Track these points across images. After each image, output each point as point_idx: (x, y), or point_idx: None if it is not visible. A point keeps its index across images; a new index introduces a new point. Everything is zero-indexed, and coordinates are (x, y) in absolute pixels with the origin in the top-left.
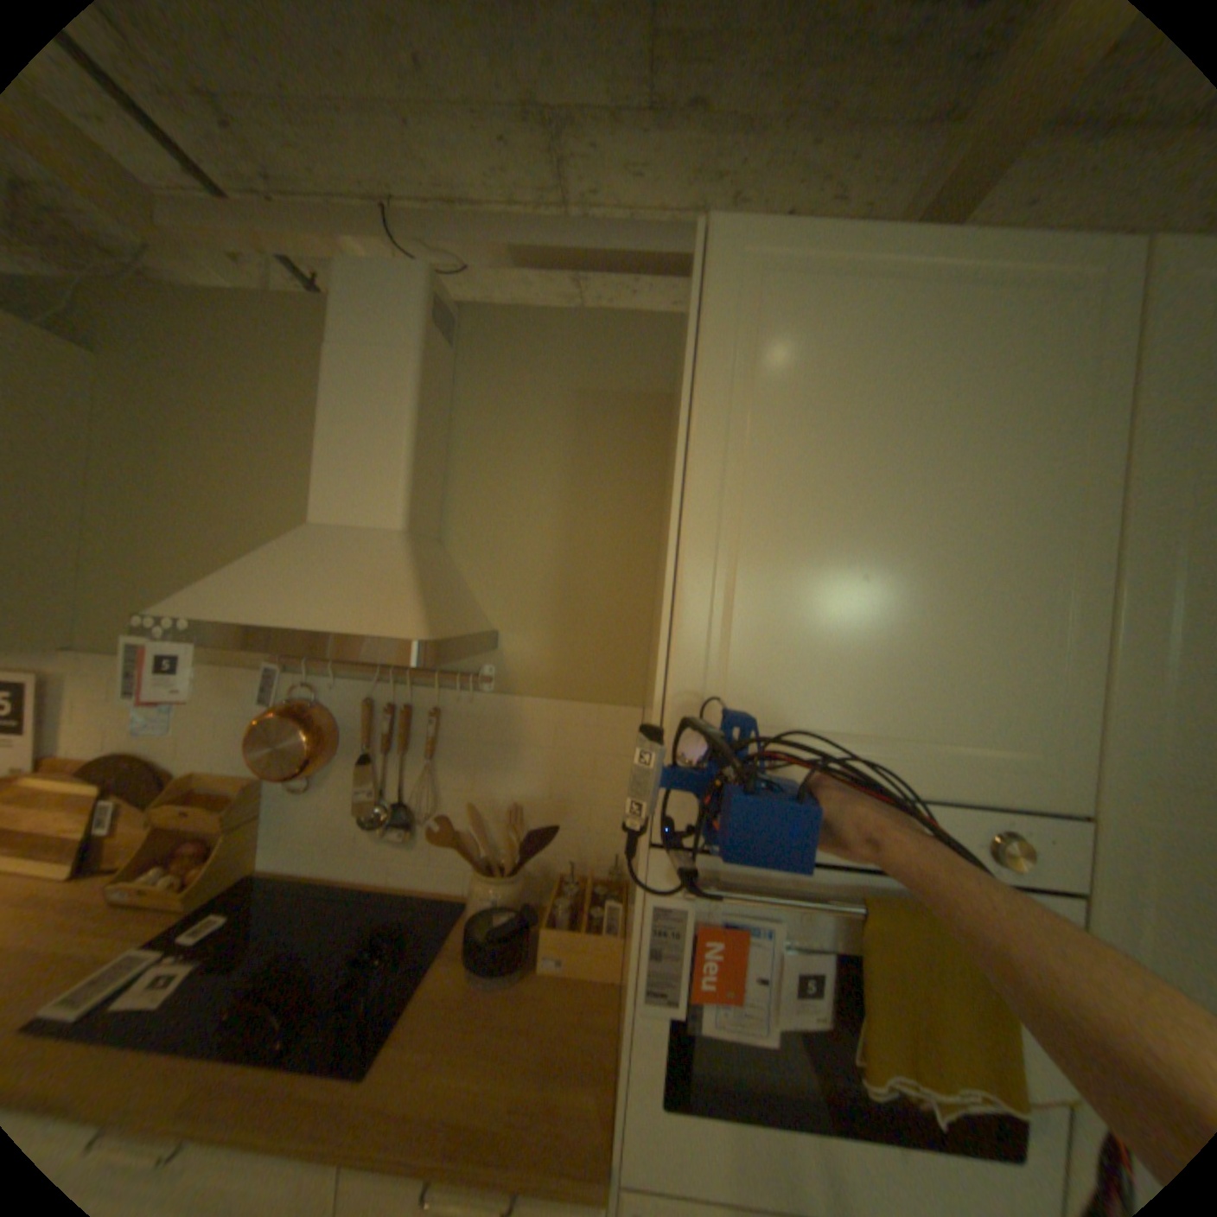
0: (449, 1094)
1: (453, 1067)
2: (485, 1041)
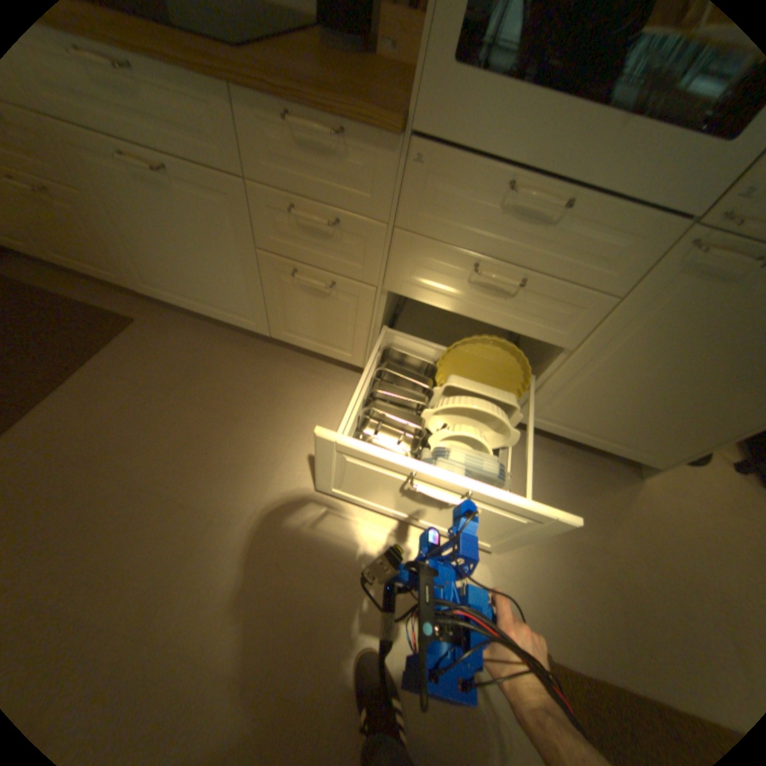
0: (298, 68)
1: (303, 63)
2: (329, 62)
